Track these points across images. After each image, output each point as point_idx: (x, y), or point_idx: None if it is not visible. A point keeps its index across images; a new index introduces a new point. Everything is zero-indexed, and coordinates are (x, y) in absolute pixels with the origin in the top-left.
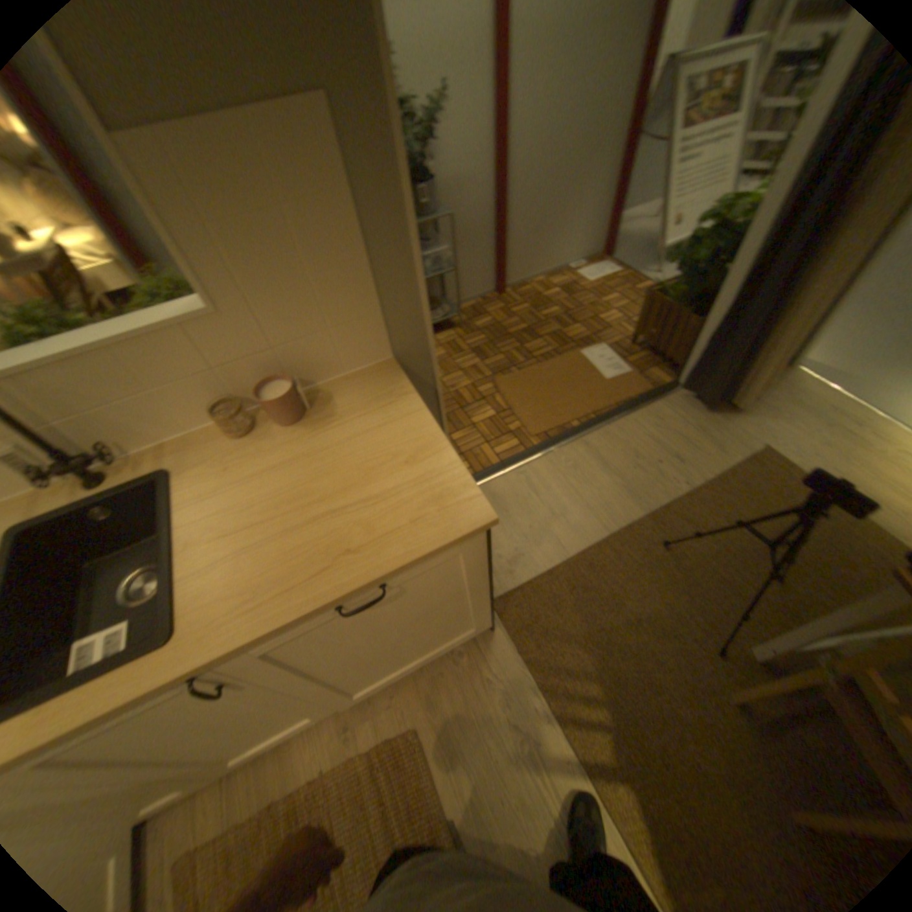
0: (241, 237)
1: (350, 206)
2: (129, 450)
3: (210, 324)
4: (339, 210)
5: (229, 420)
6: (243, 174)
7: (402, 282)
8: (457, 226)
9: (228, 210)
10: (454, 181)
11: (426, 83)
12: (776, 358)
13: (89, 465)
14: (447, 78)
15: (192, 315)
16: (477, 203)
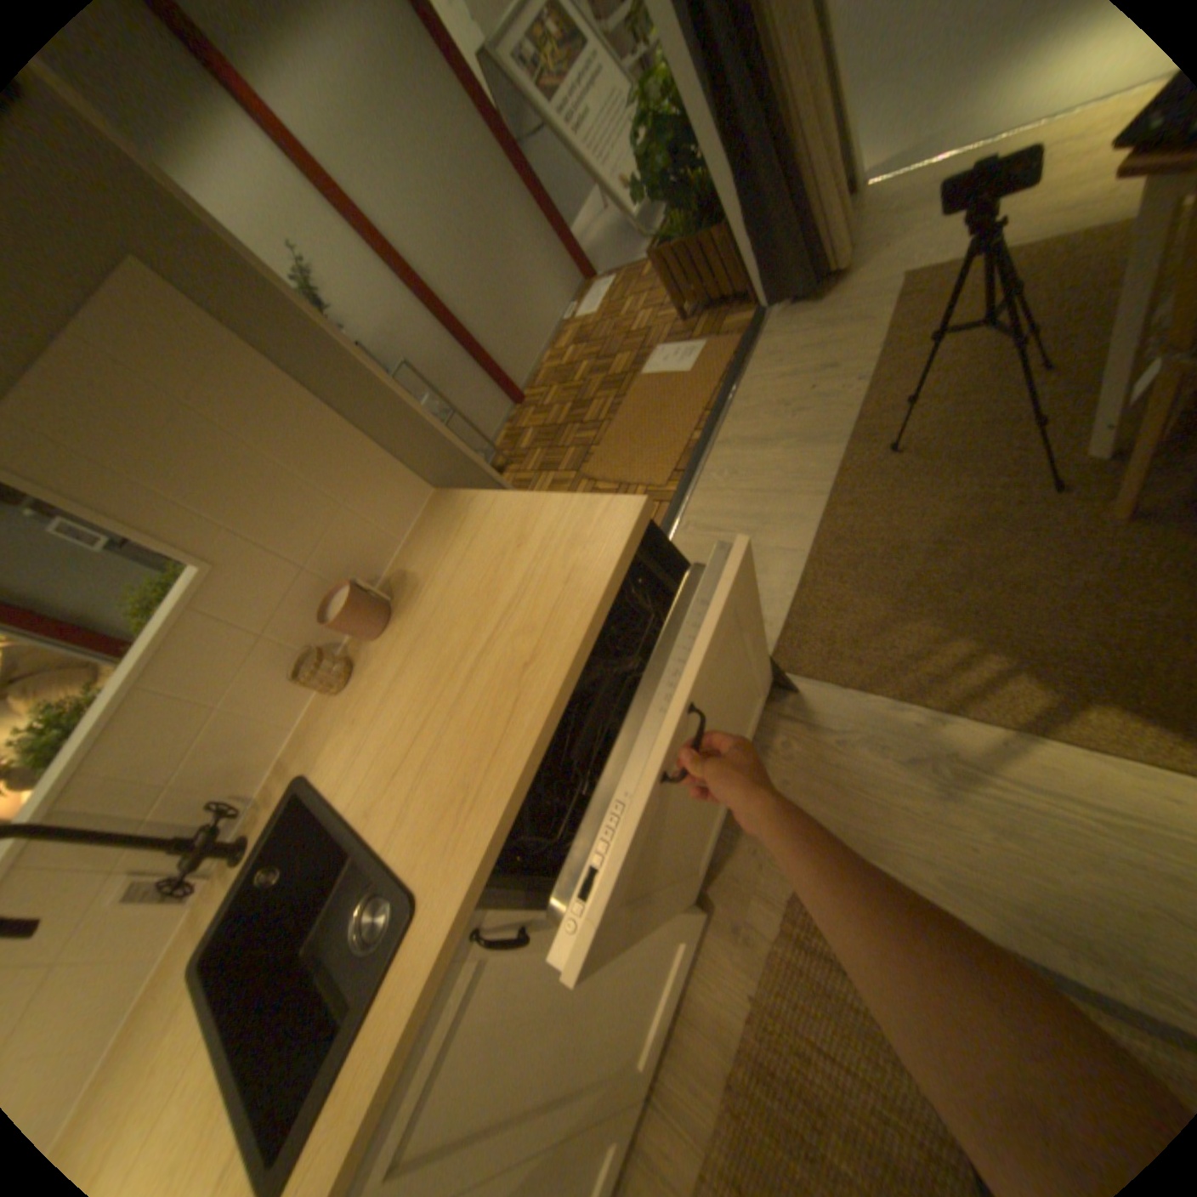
0: (175, 465)
1: (256, 356)
2: (252, 790)
3: (221, 584)
4: (248, 367)
5: (319, 669)
6: (124, 397)
7: (374, 399)
8: (423, 372)
9: (140, 446)
10: (383, 333)
11: (279, 267)
12: (832, 195)
13: (223, 837)
14: (294, 247)
15: (194, 586)
16: (422, 334)
